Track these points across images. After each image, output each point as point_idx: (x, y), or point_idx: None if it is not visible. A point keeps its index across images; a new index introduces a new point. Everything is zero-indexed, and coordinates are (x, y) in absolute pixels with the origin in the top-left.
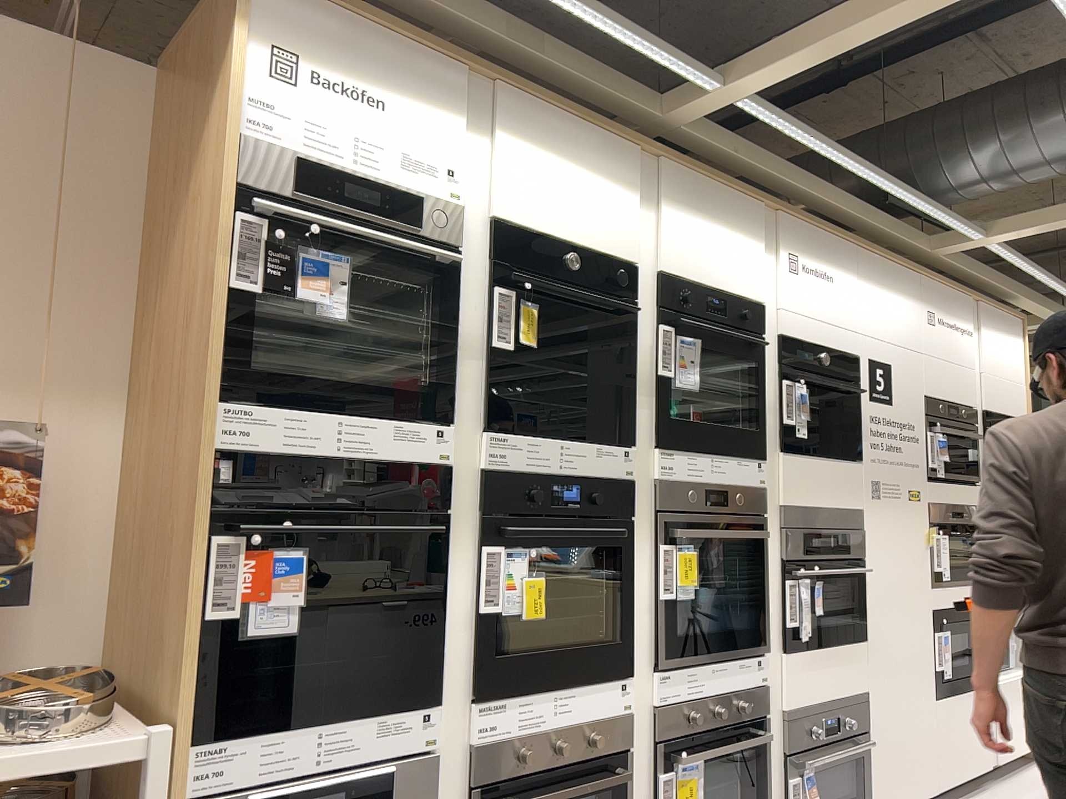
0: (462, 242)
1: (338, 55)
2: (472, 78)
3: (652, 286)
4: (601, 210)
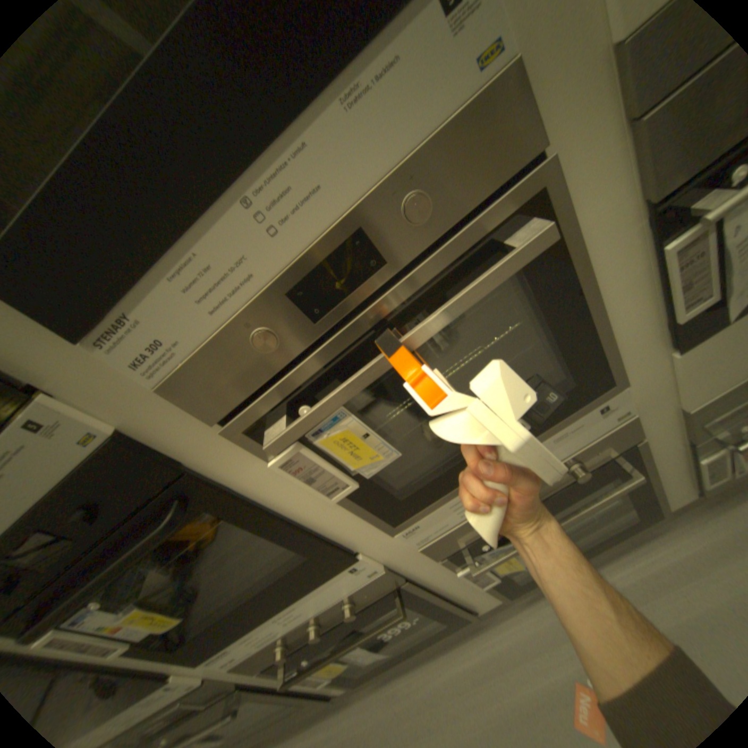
0: None
1: None
2: None
3: None
4: None
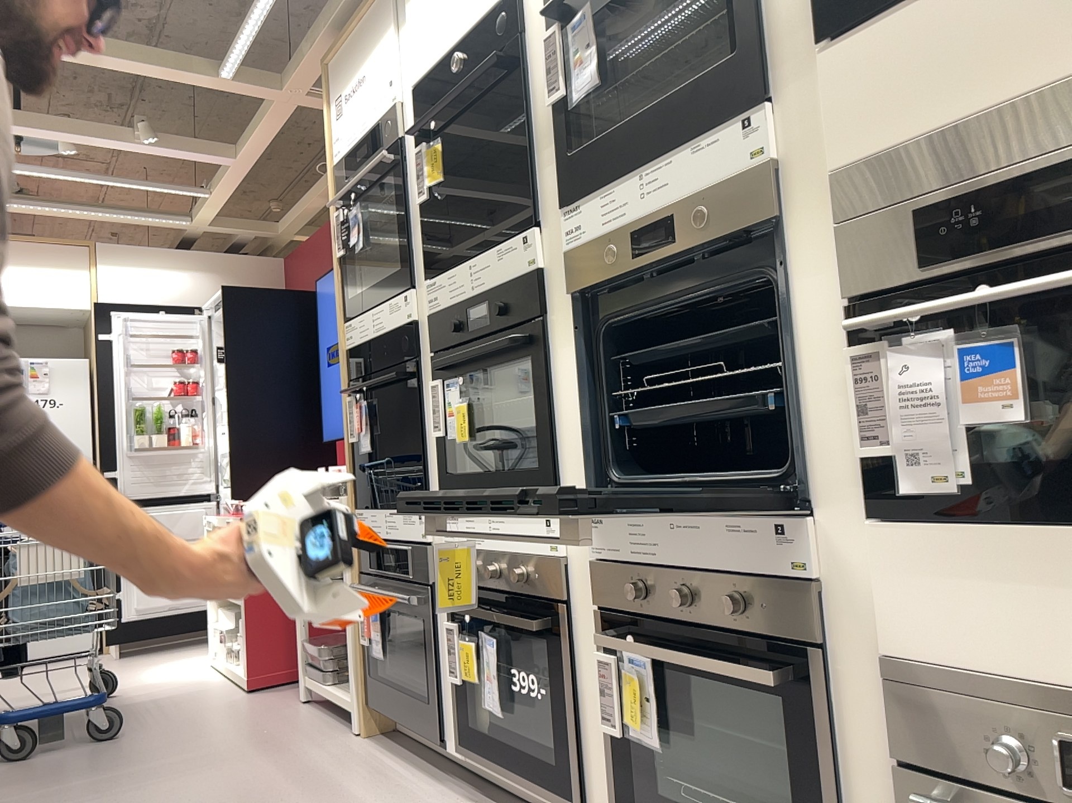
0: (394, 131)
1: (345, 68)
2: None
3: None
4: None
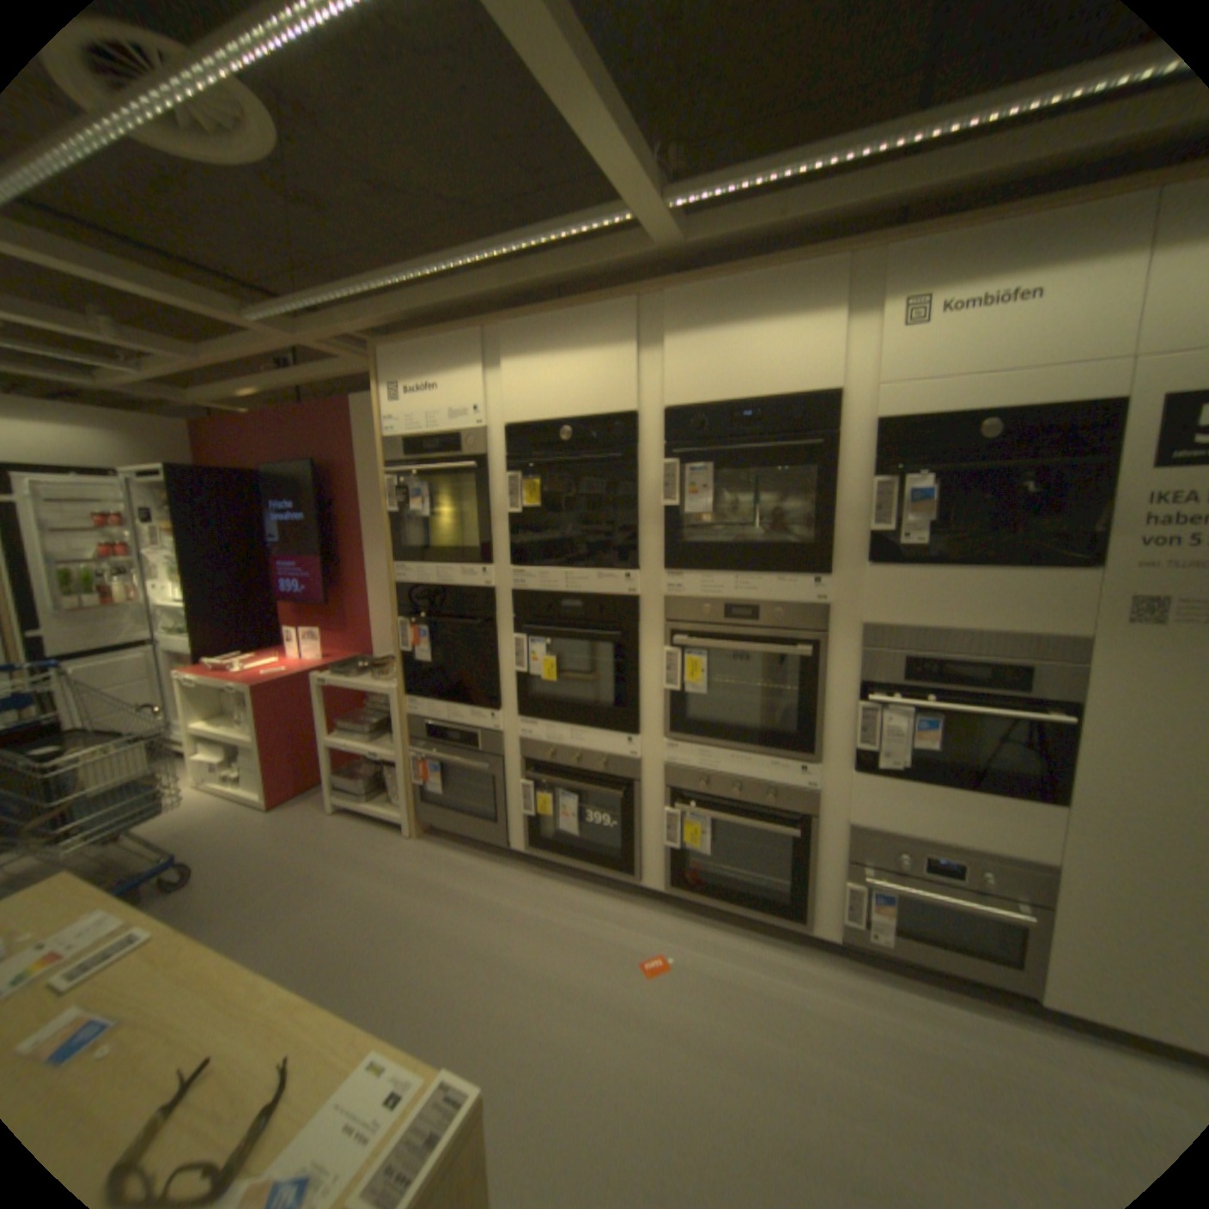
0: (480, 449)
1: (404, 365)
2: (473, 326)
3: (663, 421)
4: (594, 372)
